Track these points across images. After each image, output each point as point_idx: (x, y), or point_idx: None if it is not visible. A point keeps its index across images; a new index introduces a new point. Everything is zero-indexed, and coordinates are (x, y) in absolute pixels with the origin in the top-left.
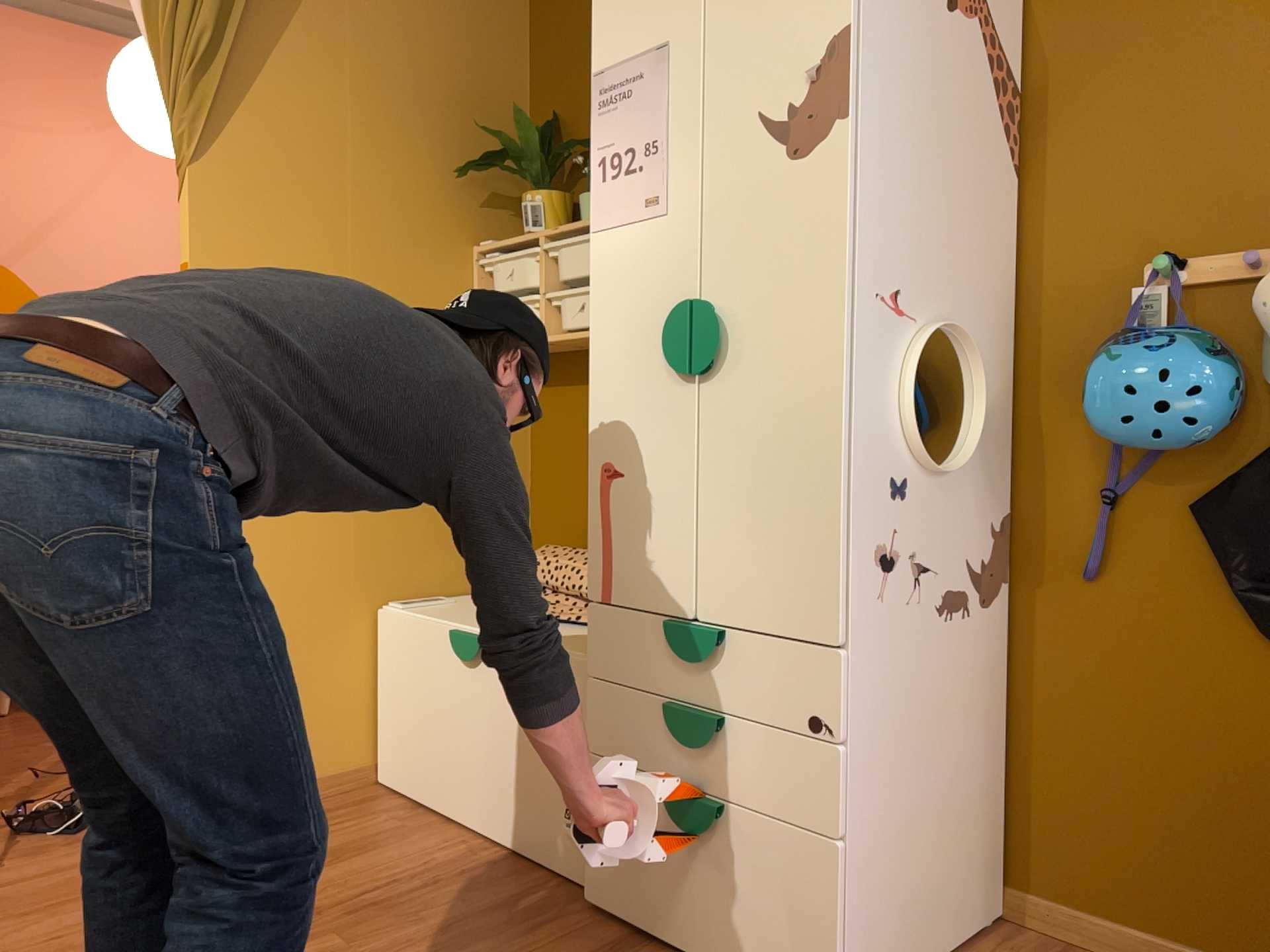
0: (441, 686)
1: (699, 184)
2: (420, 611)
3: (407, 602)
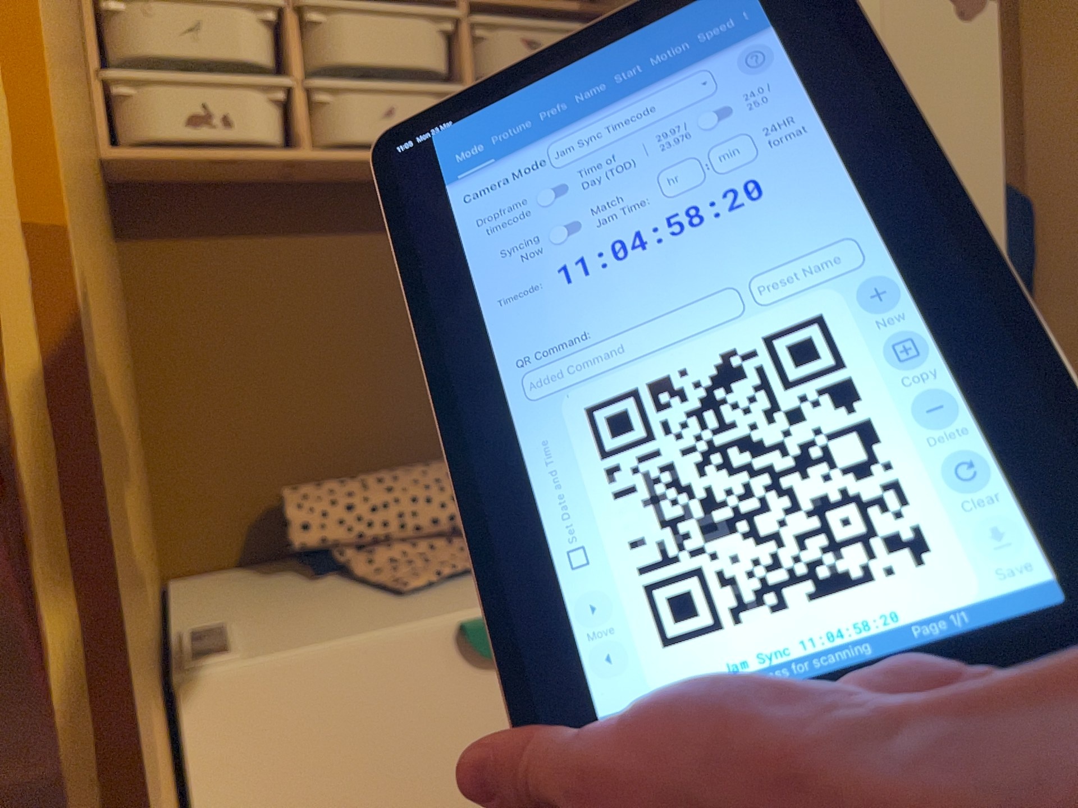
0: (427, 735)
1: (882, 10)
2: (279, 649)
3: (196, 656)
